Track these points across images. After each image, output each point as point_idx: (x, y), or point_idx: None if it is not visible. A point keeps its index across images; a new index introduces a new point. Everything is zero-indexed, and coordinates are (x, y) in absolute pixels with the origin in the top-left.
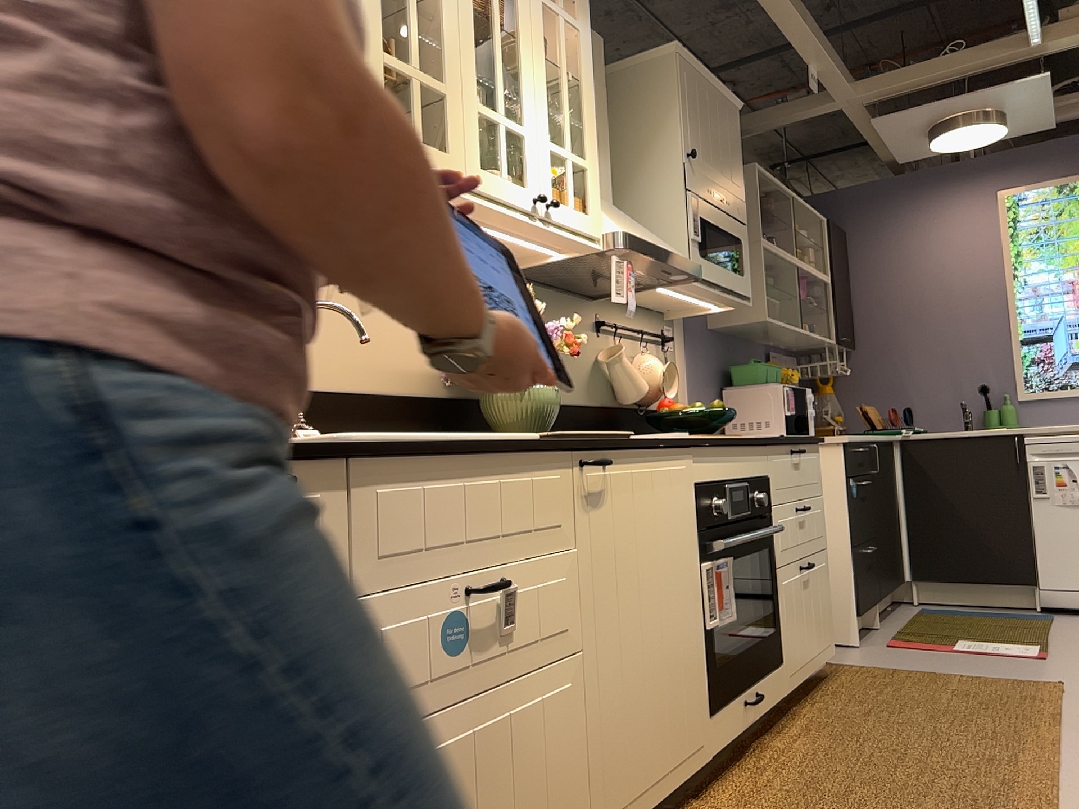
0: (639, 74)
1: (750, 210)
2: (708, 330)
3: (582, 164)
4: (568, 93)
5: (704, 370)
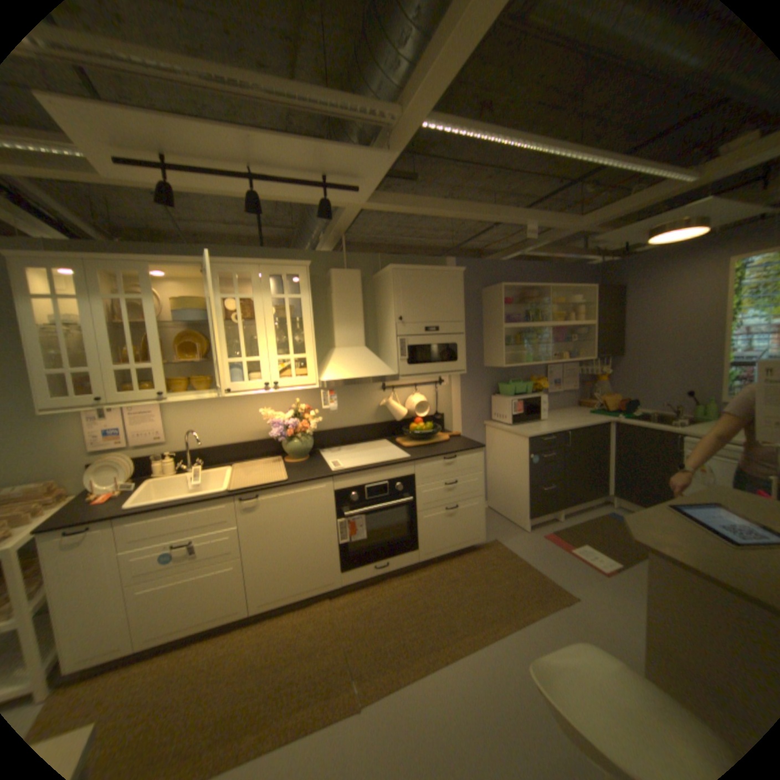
0: (385, 277)
1: (507, 304)
2: (481, 368)
3: (301, 357)
4: (291, 331)
5: (475, 388)
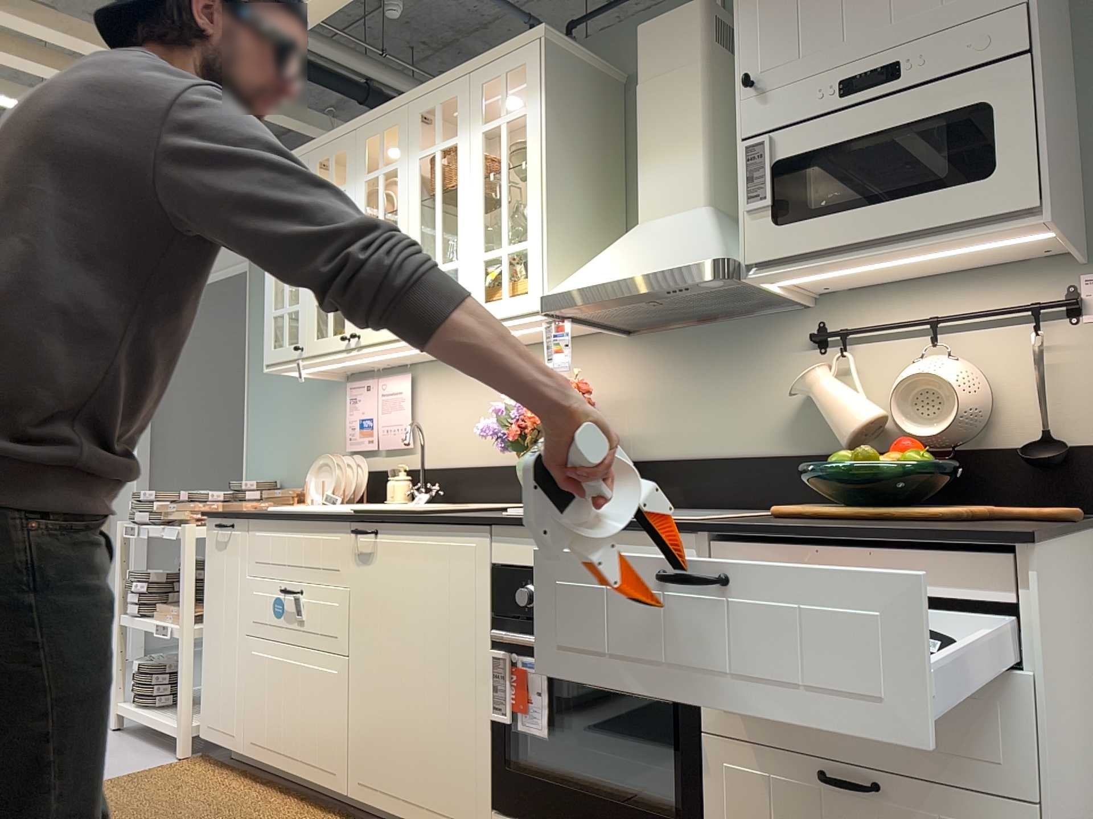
0: None
1: None
2: None
3: (518, 247)
4: (505, 191)
5: None
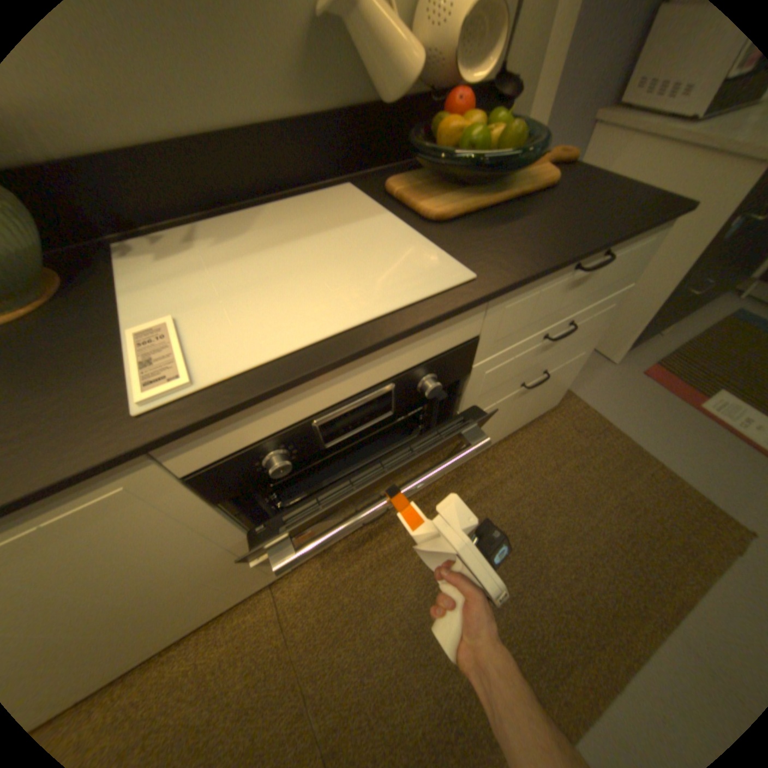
0: None
1: None
2: None
3: None
4: None
5: None
